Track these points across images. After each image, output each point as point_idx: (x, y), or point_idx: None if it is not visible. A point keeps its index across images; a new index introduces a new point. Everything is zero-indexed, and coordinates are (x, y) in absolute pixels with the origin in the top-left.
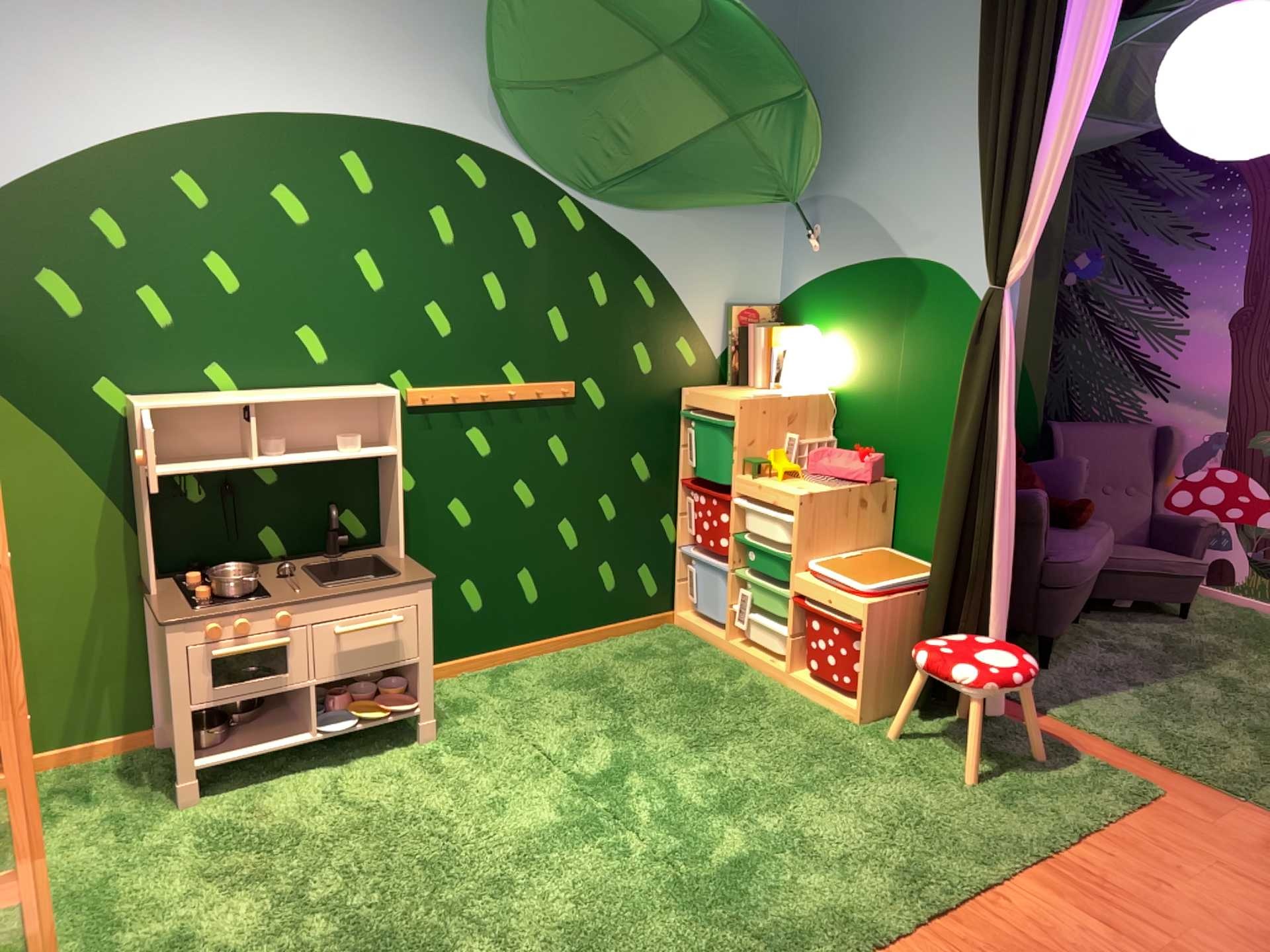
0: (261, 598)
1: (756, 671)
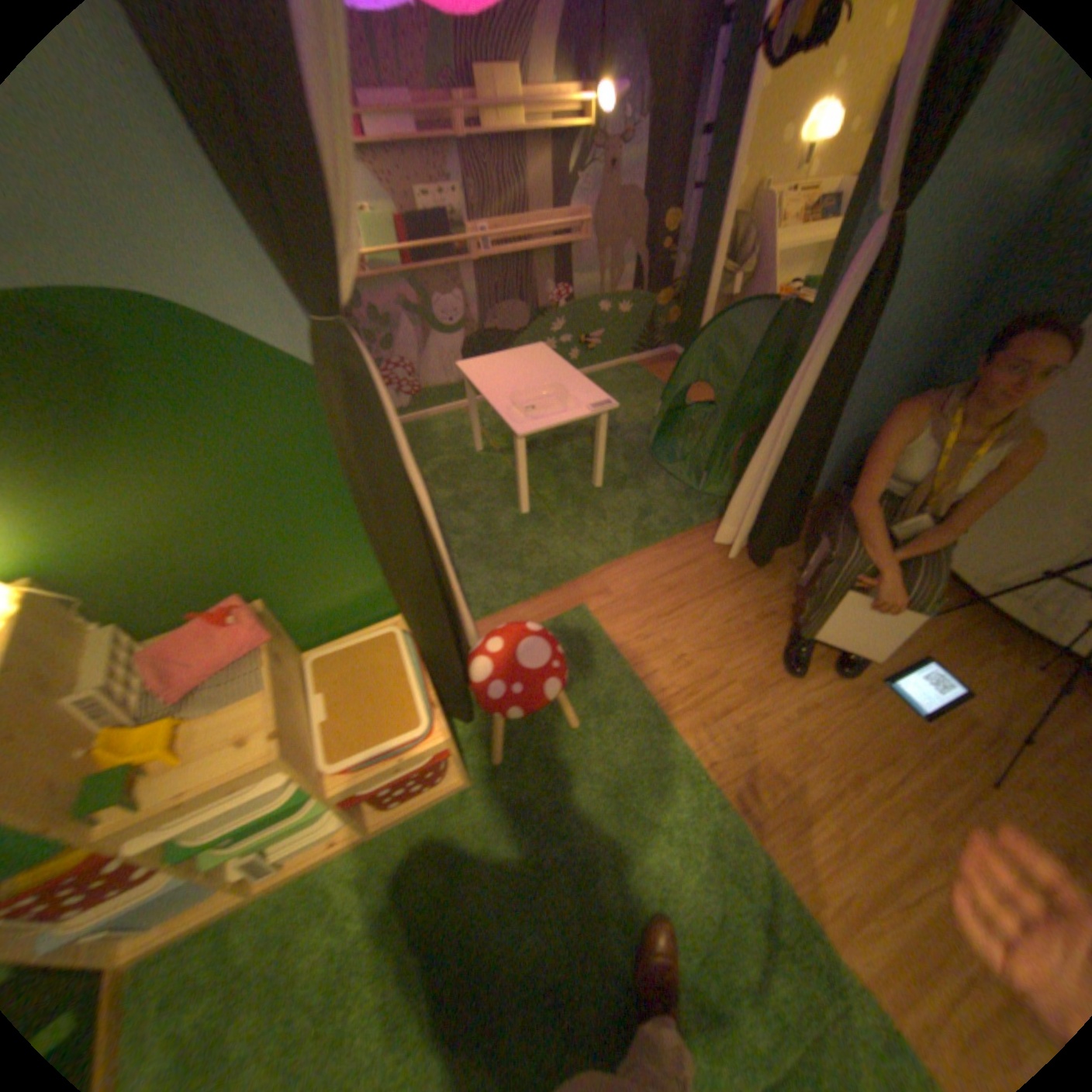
0: None
1: (321, 869)
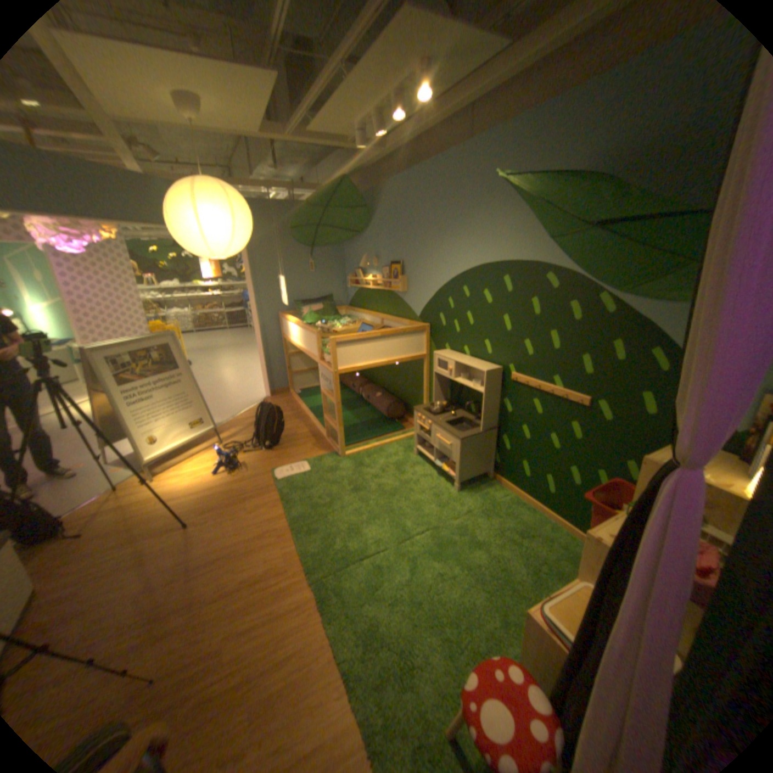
0: (432, 416)
1: None
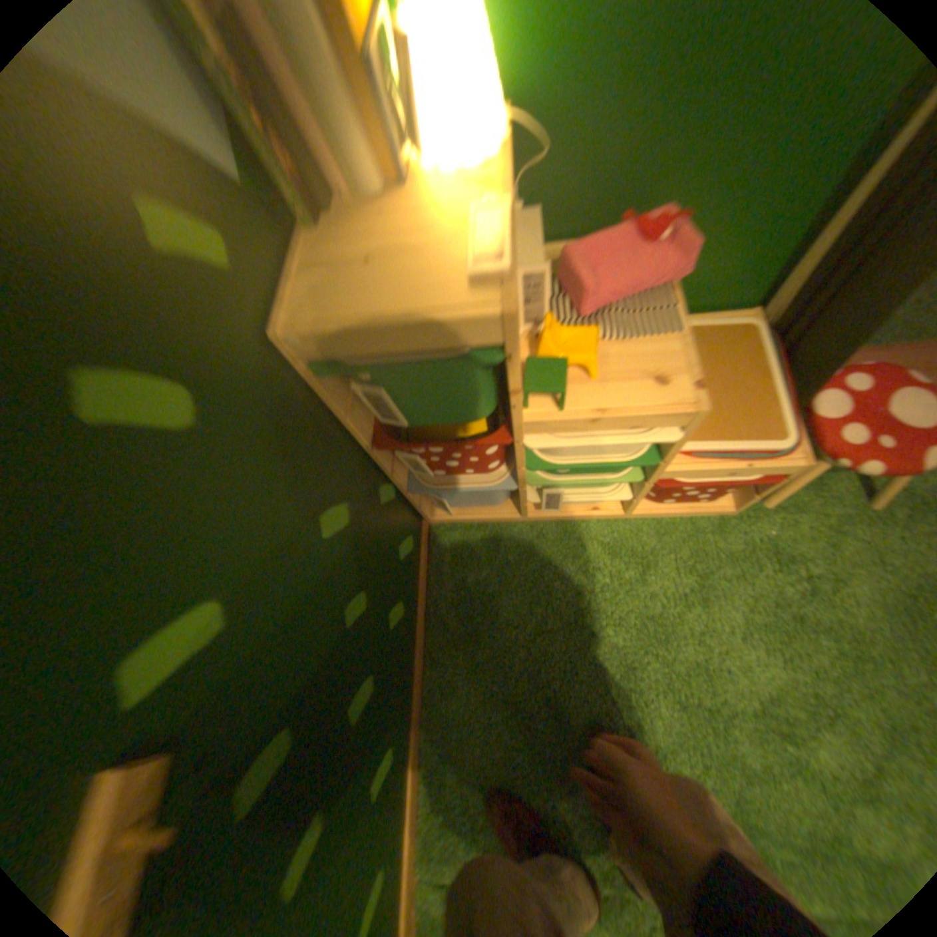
0: None
1: (578, 522)
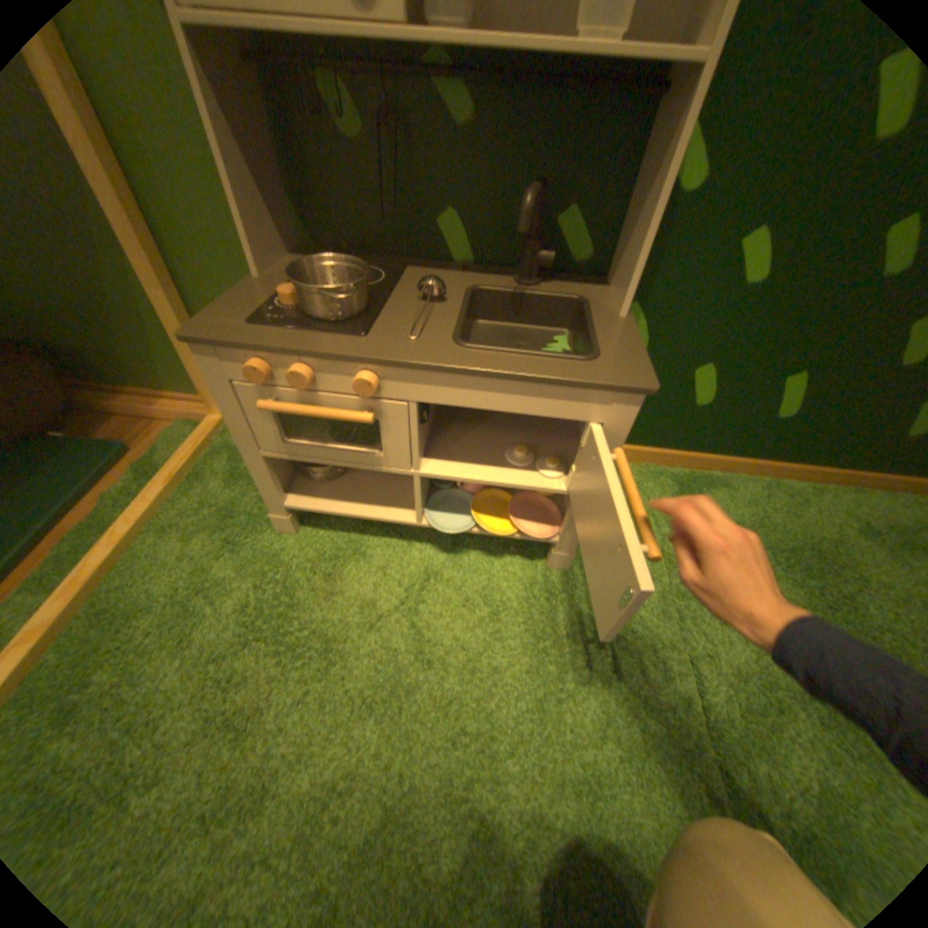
0: (351, 336)
1: None
